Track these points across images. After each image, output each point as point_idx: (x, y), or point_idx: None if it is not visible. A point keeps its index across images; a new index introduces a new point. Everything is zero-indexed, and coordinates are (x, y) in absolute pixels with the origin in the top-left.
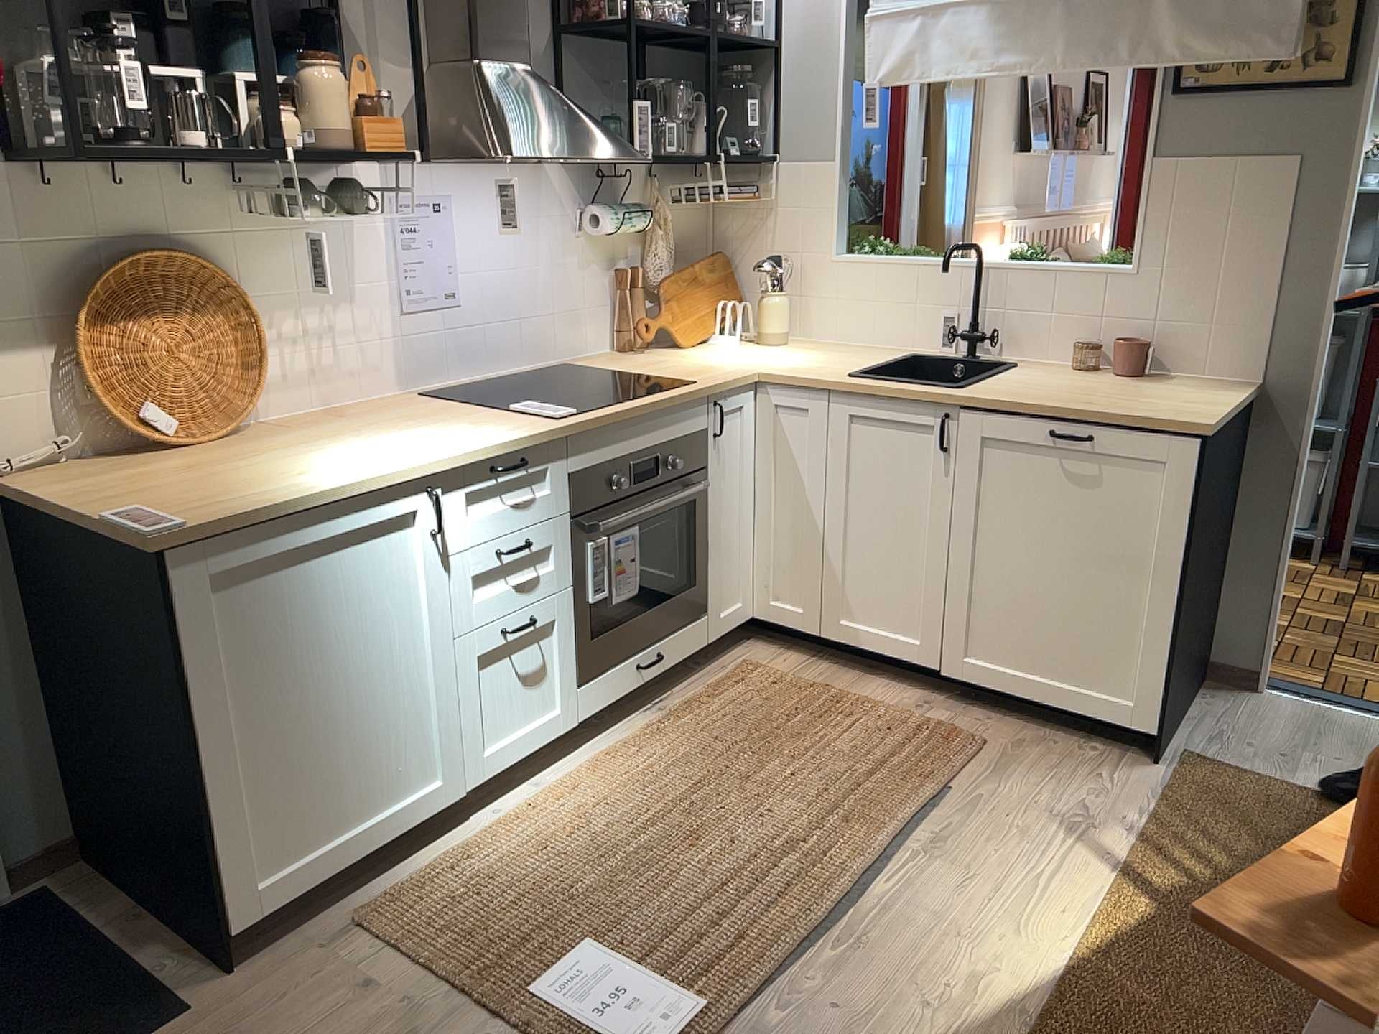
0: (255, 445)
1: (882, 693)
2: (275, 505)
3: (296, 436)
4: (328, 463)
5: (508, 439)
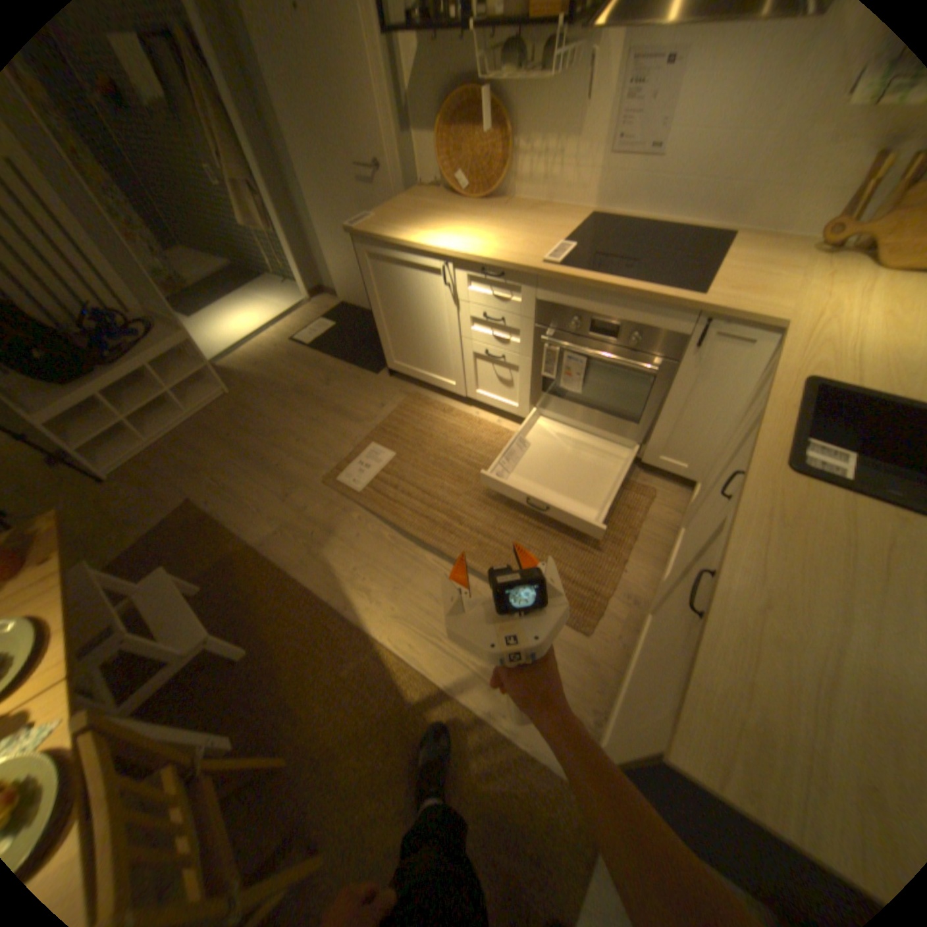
0: (471, 208)
1: (640, 572)
2: (379, 236)
3: (492, 210)
4: (440, 229)
5: (493, 258)
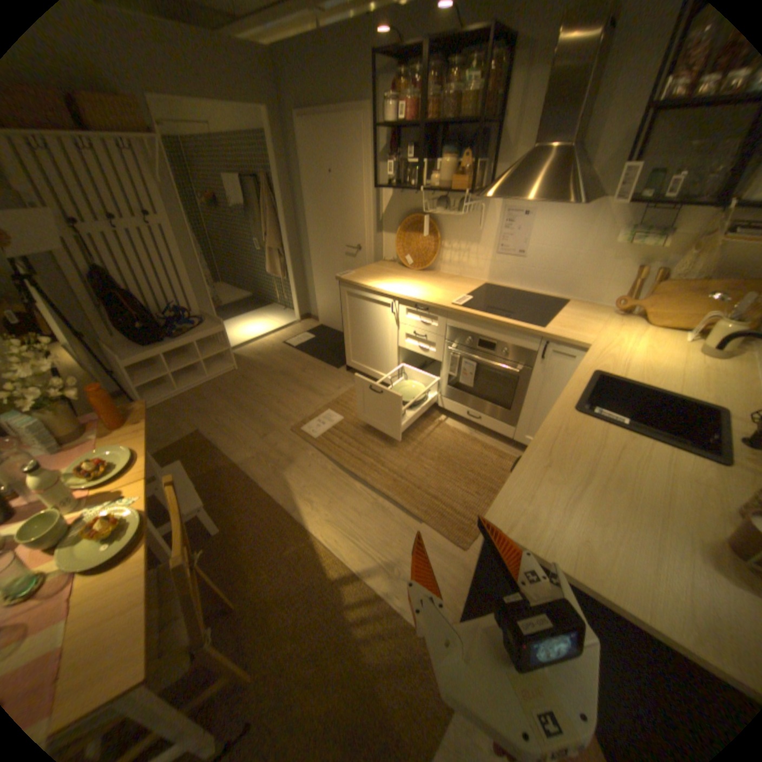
0: (413, 274)
1: None
2: (356, 283)
3: (425, 276)
4: (393, 282)
5: (422, 299)
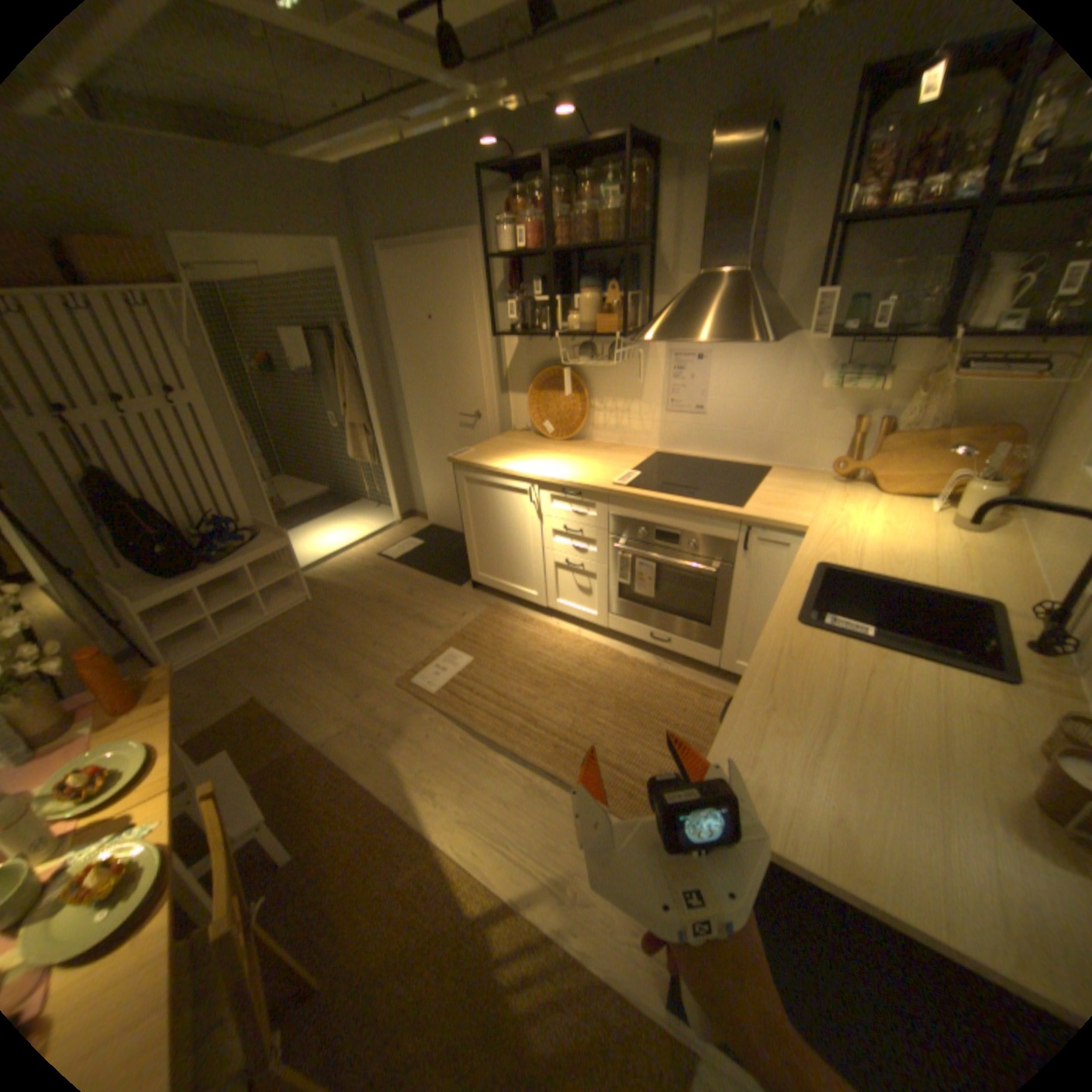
0: (555, 447)
1: None
2: (477, 464)
3: (572, 449)
4: (528, 461)
5: (571, 481)
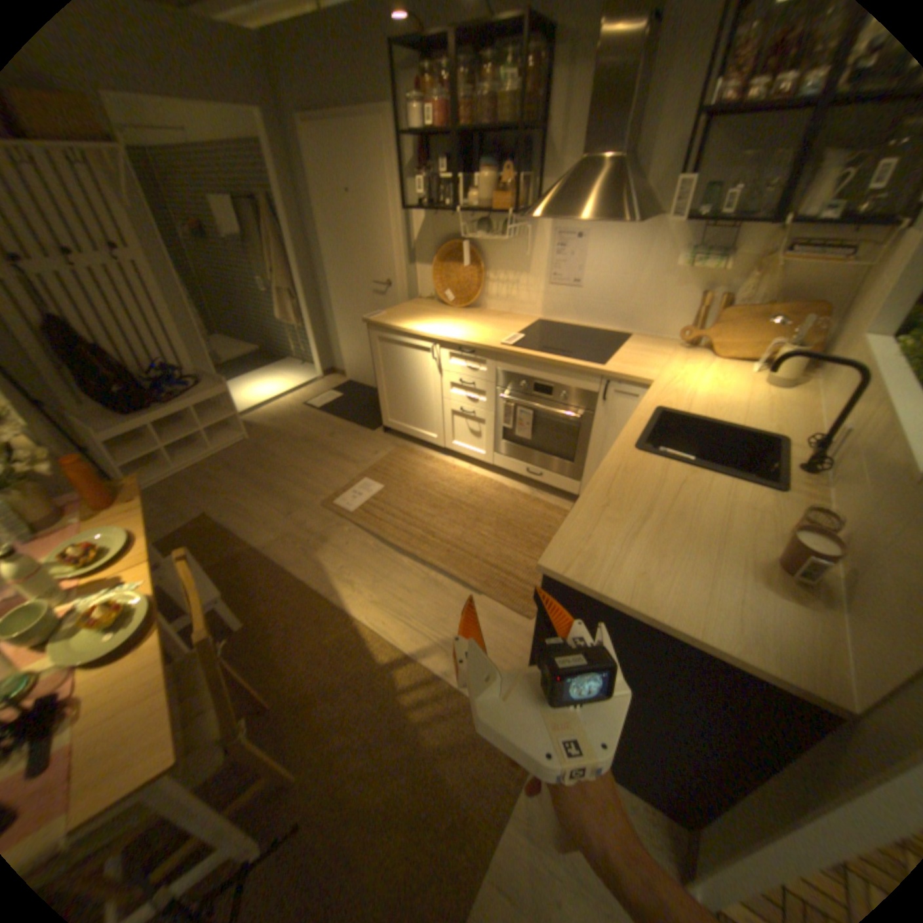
0: (455, 313)
1: None
2: (388, 325)
3: (470, 315)
4: (432, 323)
5: (467, 341)
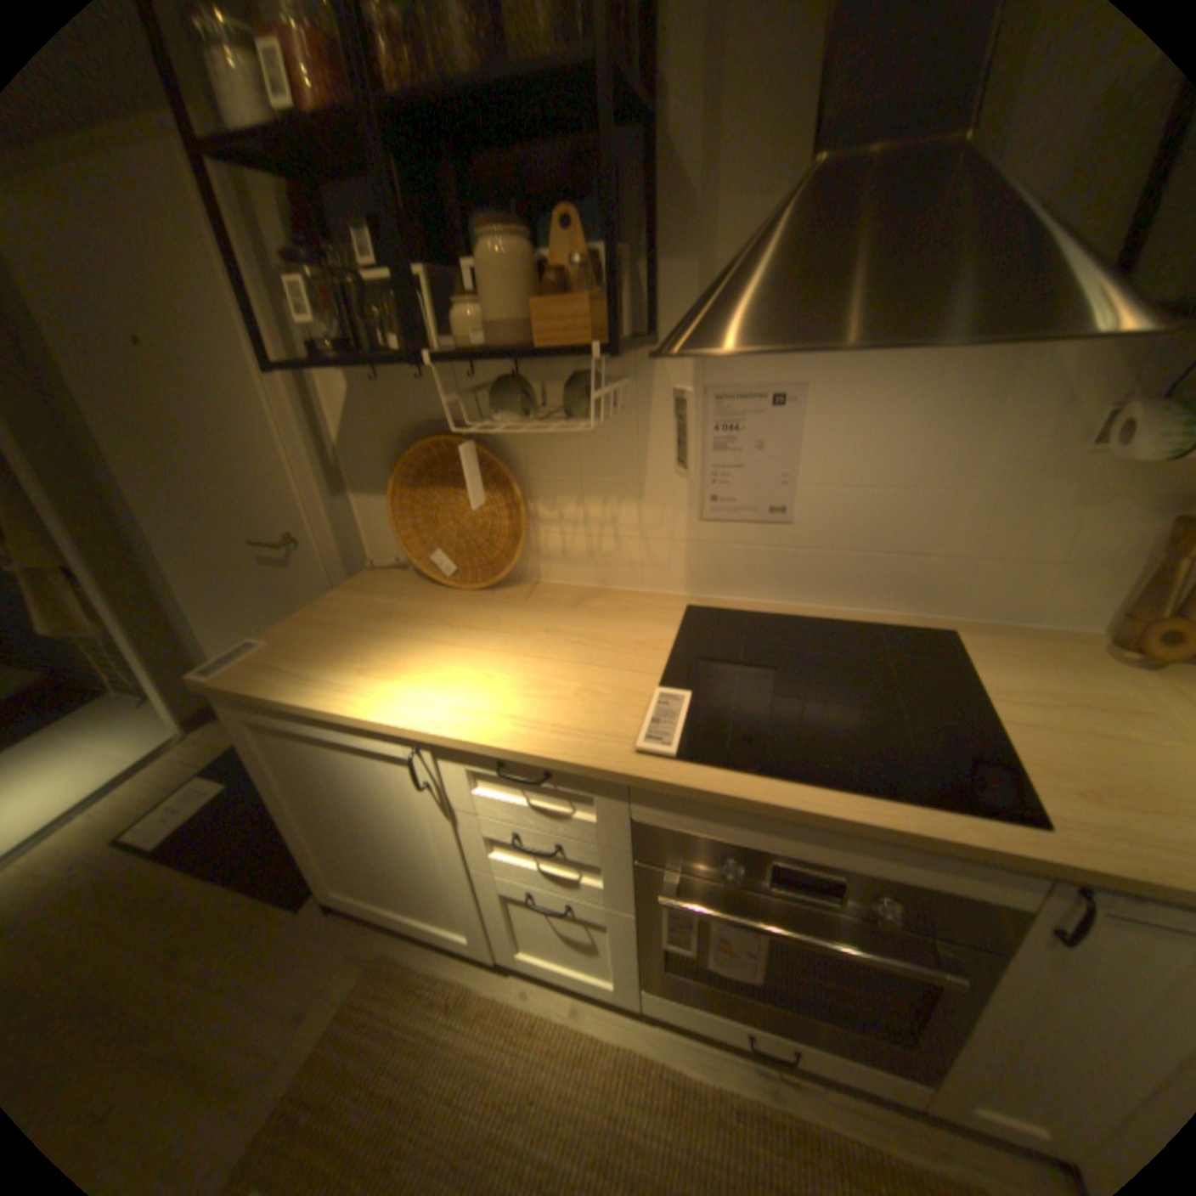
0: (466, 607)
1: None
2: (263, 696)
3: (505, 609)
4: (403, 665)
5: (524, 745)
